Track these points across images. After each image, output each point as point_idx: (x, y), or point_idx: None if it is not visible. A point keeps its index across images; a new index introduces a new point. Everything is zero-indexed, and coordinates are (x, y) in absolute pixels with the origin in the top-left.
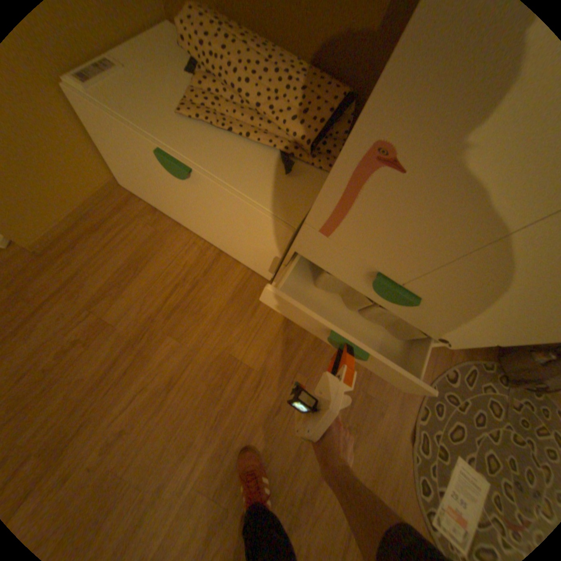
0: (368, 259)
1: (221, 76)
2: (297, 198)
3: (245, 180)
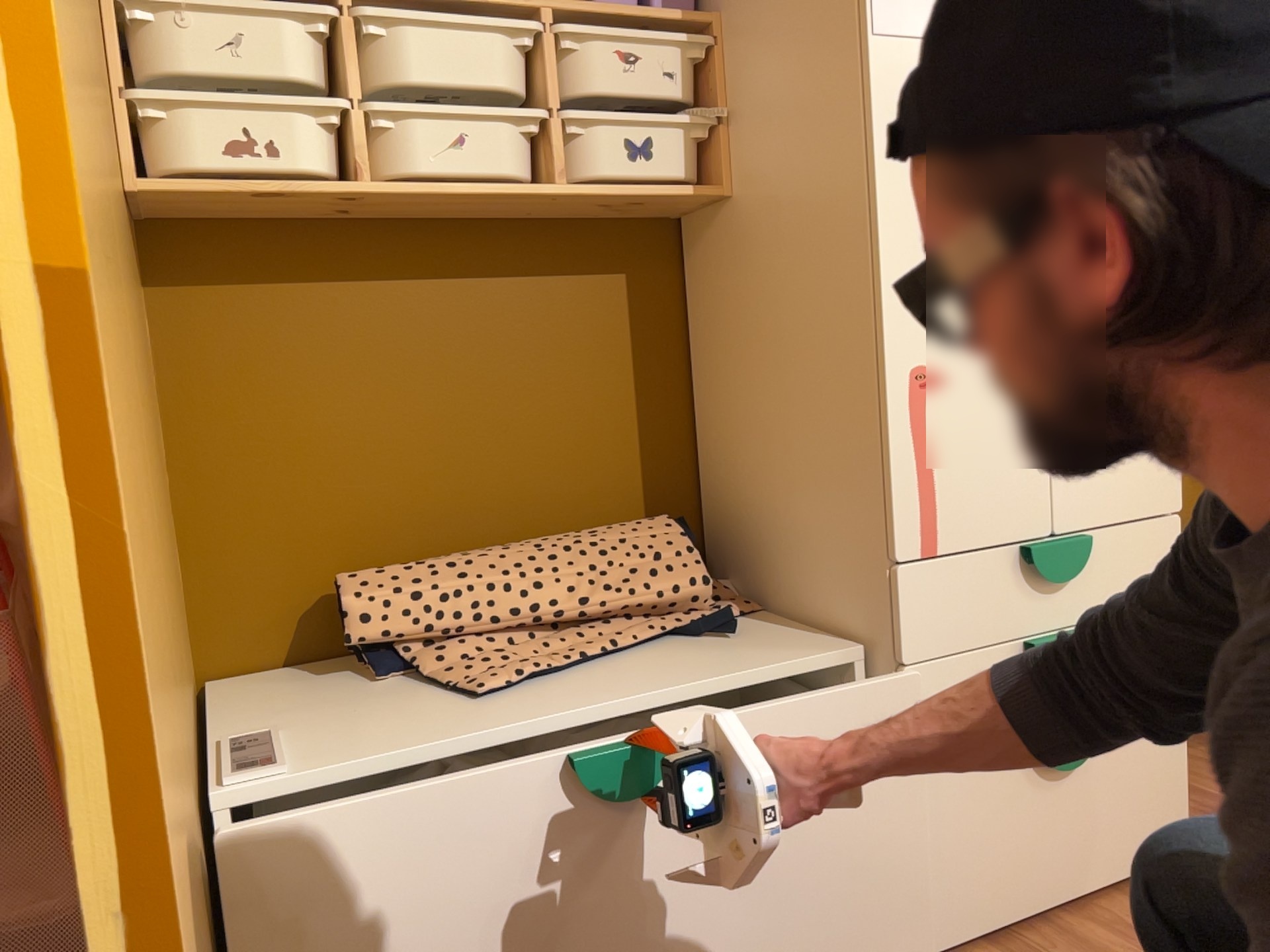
0: (998, 536)
1: (480, 617)
2: (796, 638)
3: (715, 668)
